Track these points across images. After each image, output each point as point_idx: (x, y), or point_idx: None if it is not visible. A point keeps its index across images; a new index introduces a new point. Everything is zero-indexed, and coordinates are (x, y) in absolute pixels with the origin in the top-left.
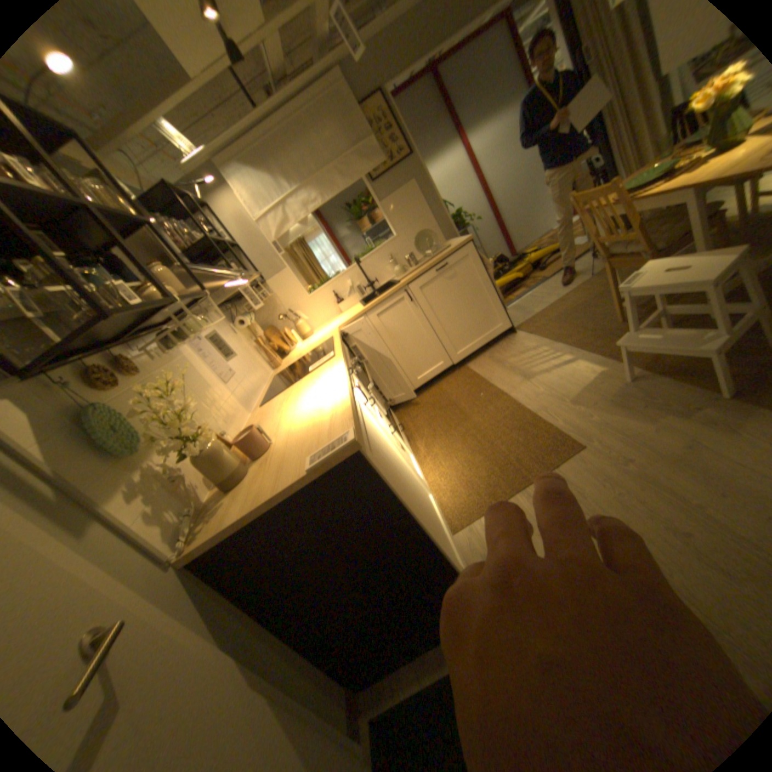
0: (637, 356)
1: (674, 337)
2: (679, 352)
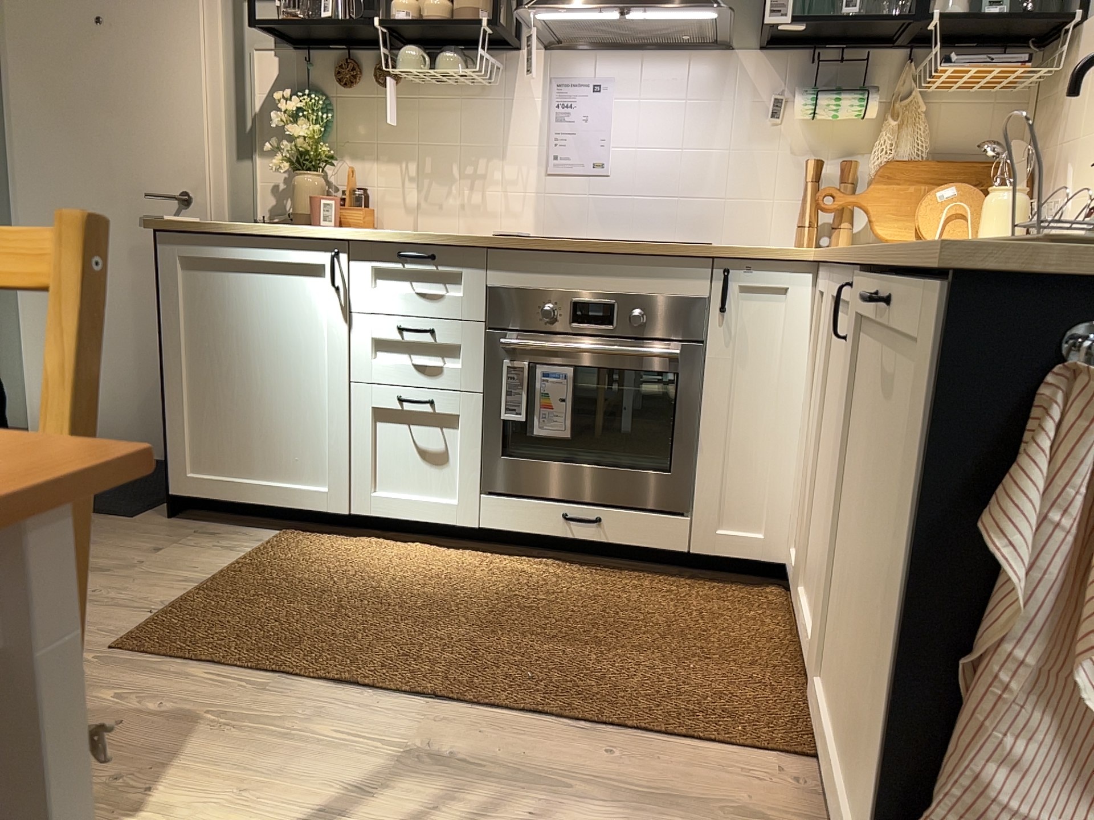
0: None
1: None
2: None
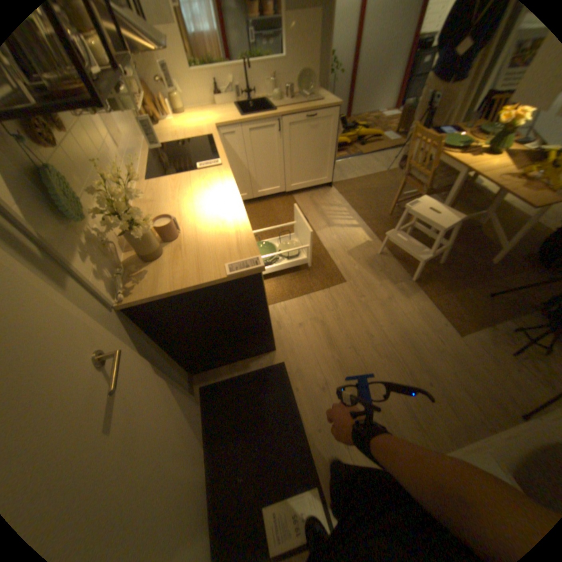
0: (388, 240)
1: (408, 237)
2: (406, 247)
